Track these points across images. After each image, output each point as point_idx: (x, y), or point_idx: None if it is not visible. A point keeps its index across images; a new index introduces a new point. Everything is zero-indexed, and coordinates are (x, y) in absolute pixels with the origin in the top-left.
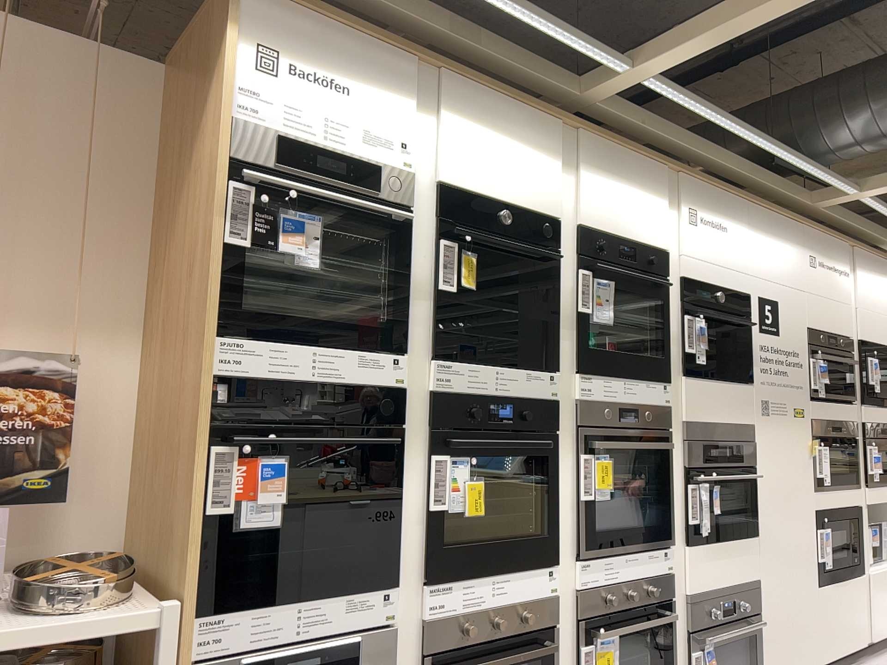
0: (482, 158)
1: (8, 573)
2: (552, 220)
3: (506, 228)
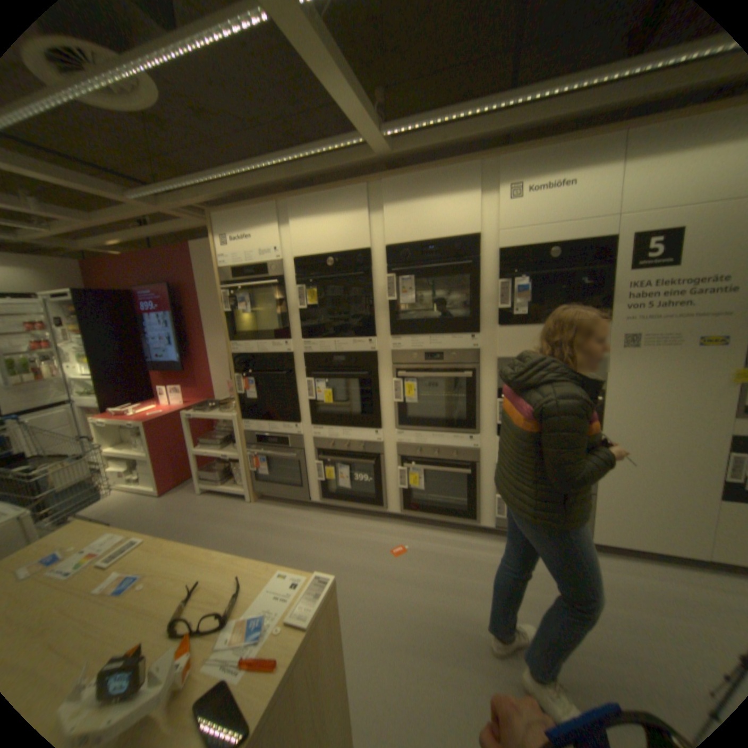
0: (313, 231)
1: (218, 404)
2: (367, 247)
3: (331, 265)
